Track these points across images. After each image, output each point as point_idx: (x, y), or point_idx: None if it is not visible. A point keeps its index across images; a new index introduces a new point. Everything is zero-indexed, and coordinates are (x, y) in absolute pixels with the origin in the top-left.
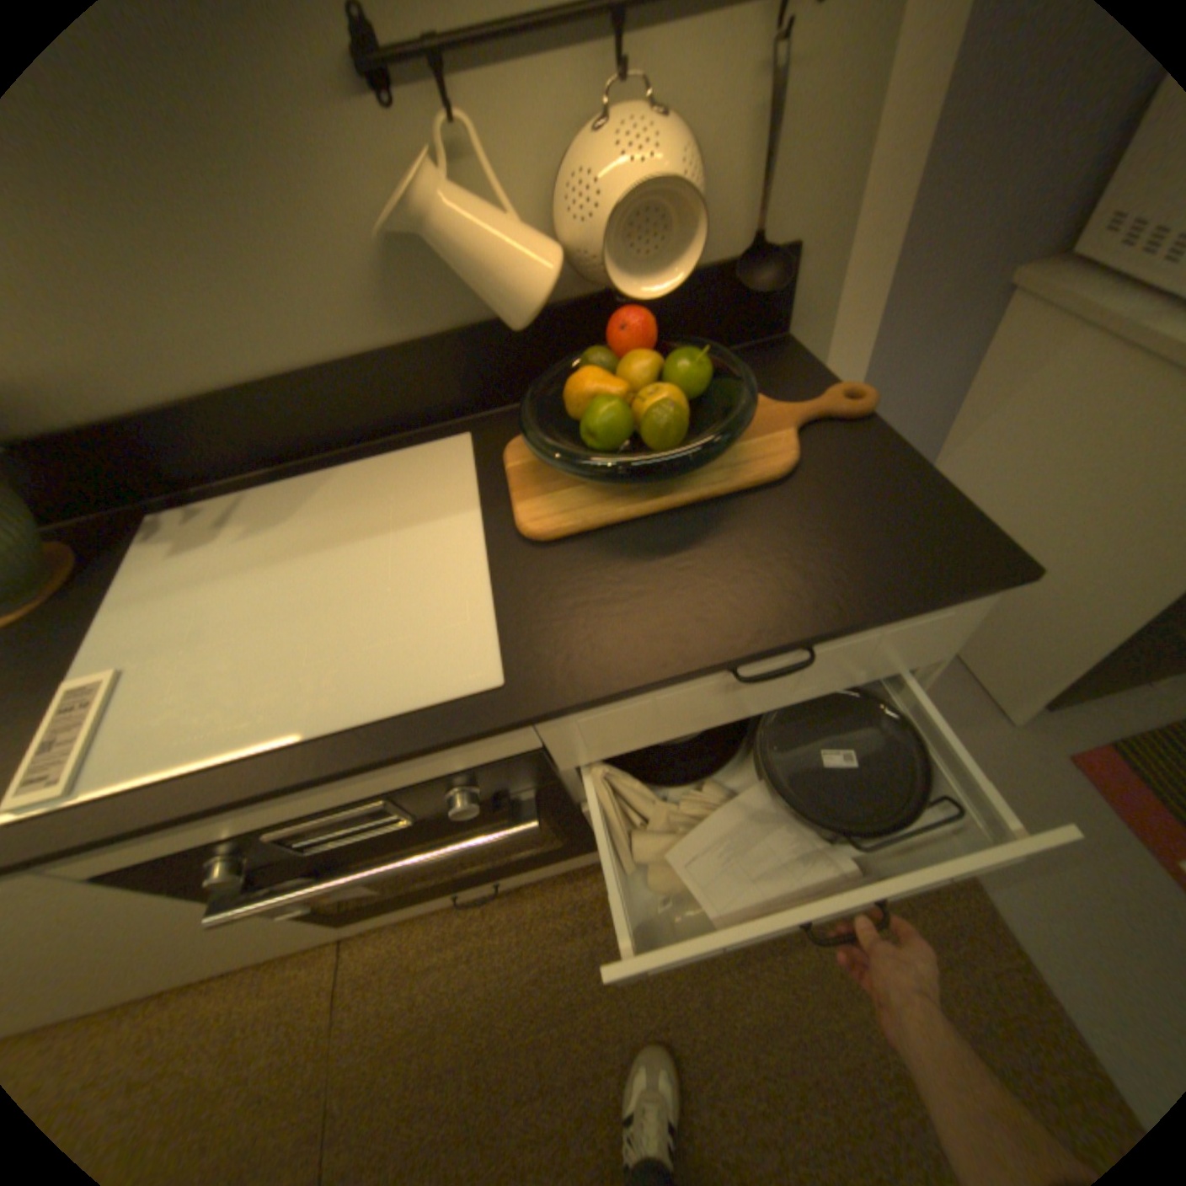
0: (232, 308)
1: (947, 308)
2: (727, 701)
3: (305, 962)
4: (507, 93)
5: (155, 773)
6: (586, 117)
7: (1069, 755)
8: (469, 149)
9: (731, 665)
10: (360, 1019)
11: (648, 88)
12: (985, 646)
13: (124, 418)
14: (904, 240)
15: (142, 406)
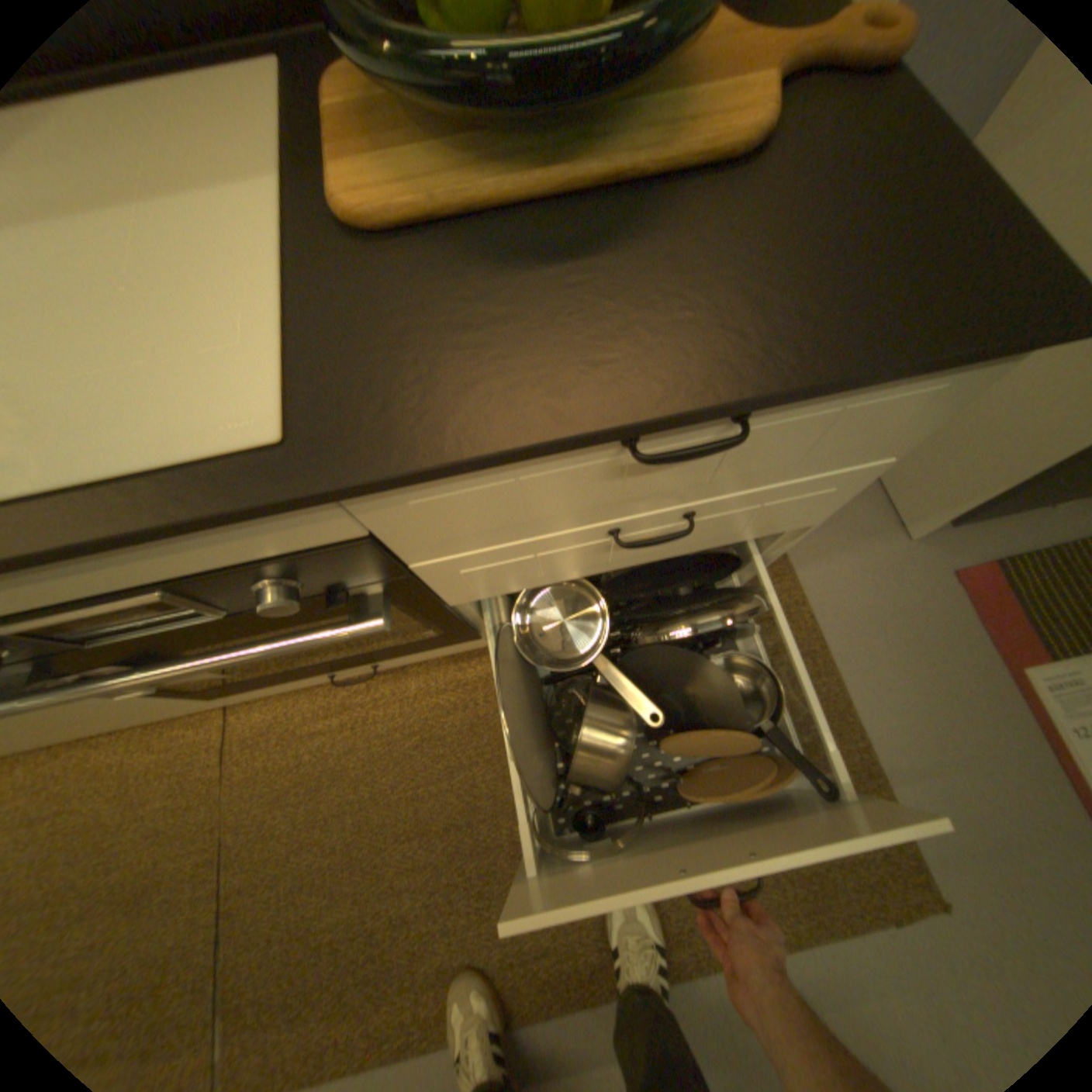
0: None
1: None
2: (620, 490)
3: (192, 724)
4: None
5: None
6: None
7: (956, 569)
8: None
9: (630, 435)
10: (249, 773)
11: None
12: None
13: None
14: None
15: None
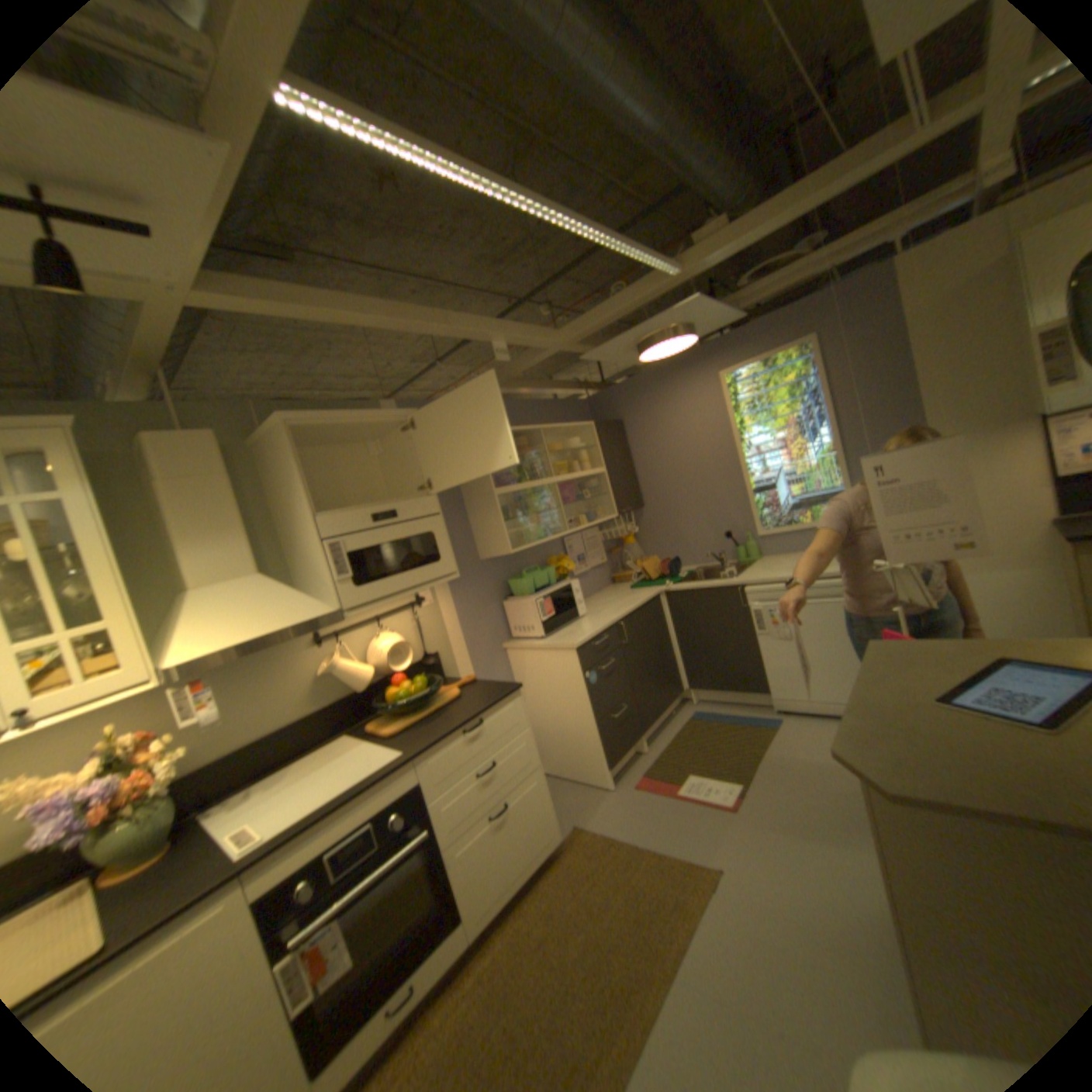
0: (260, 713)
1: (490, 660)
2: (470, 753)
3: None
4: (351, 639)
5: (292, 825)
6: (371, 639)
7: (633, 789)
8: (342, 652)
9: (463, 732)
10: None
11: (386, 630)
12: (583, 769)
13: (199, 770)
14: (466, 646)
15: (209, 763)
